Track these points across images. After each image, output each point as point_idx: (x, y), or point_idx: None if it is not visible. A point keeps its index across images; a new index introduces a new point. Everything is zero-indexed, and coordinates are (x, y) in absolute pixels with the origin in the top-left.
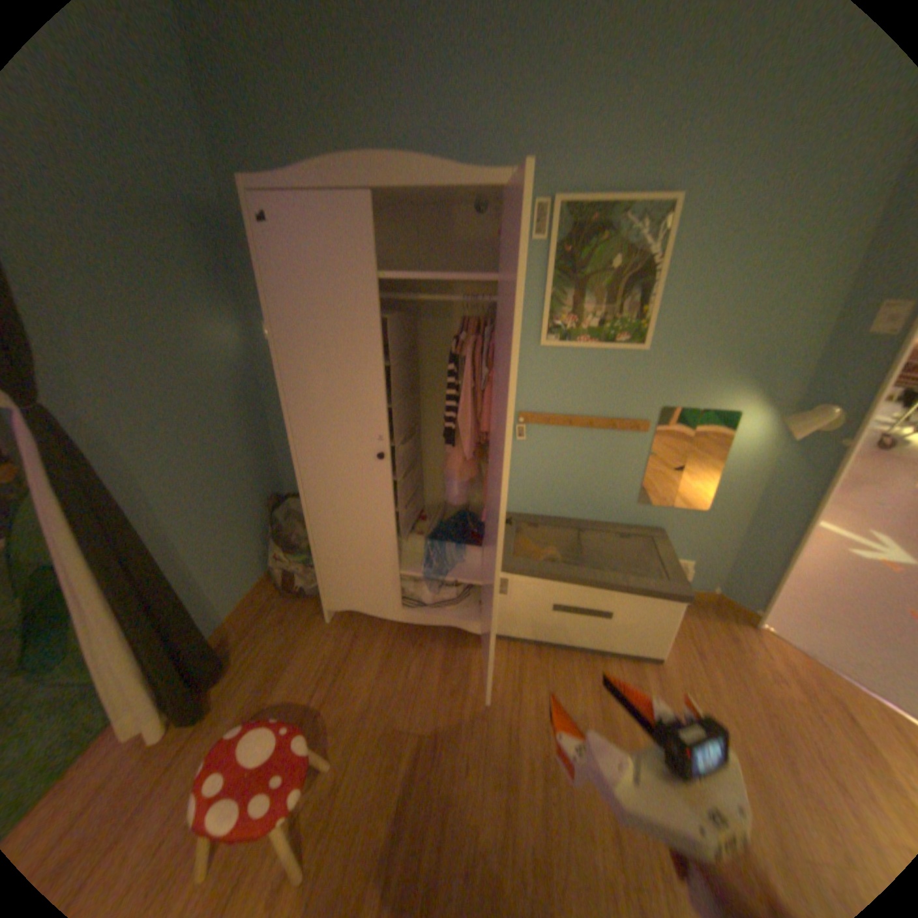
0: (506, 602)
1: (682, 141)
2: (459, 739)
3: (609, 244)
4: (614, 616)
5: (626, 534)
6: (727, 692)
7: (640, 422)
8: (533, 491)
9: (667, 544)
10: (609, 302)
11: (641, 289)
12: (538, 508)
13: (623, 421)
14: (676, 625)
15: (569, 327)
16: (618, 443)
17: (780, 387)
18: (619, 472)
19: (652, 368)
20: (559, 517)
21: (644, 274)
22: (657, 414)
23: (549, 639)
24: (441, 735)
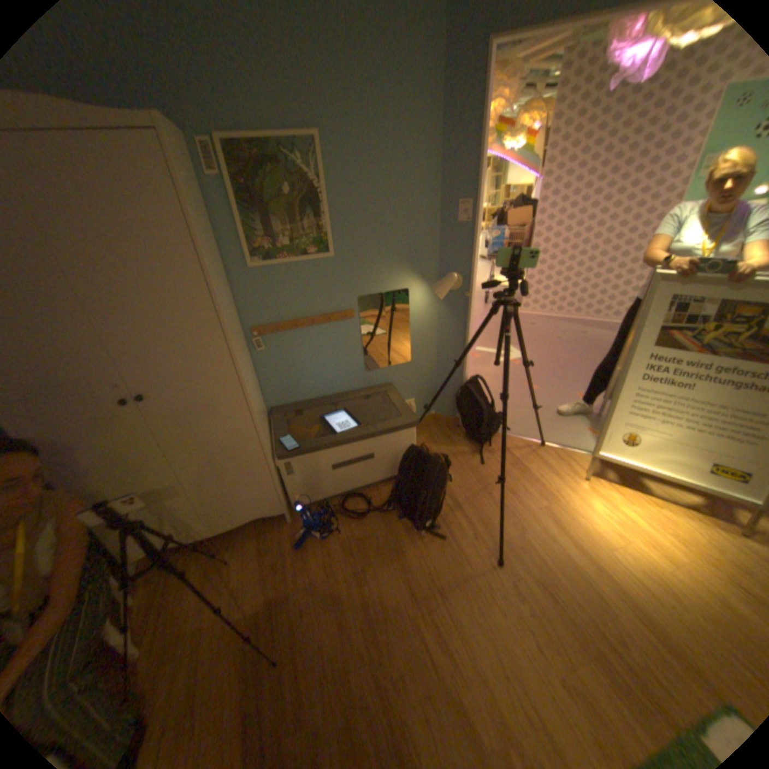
0: (292, 480)
1: (302, 90)
2: (288, 597)
3: (275, 176)
4: (371, 456)
5: (364, 396)
6: (450, 472)
7: (346, 313)
8: (287, 388)
9: (392, 393)
10: (292, 224)
11: (312, 211)
12: (296, 400)
13: (335, 315)
14: (410, 444)
15: (267, 250)
16: (337, 332)
17: (423, 268)
18: (345, 354)
19: (341, 270)
20: (314, 402)
21: (310, 199)
22: (356, 304)
23: (334, 493)
24: (272, 602)
